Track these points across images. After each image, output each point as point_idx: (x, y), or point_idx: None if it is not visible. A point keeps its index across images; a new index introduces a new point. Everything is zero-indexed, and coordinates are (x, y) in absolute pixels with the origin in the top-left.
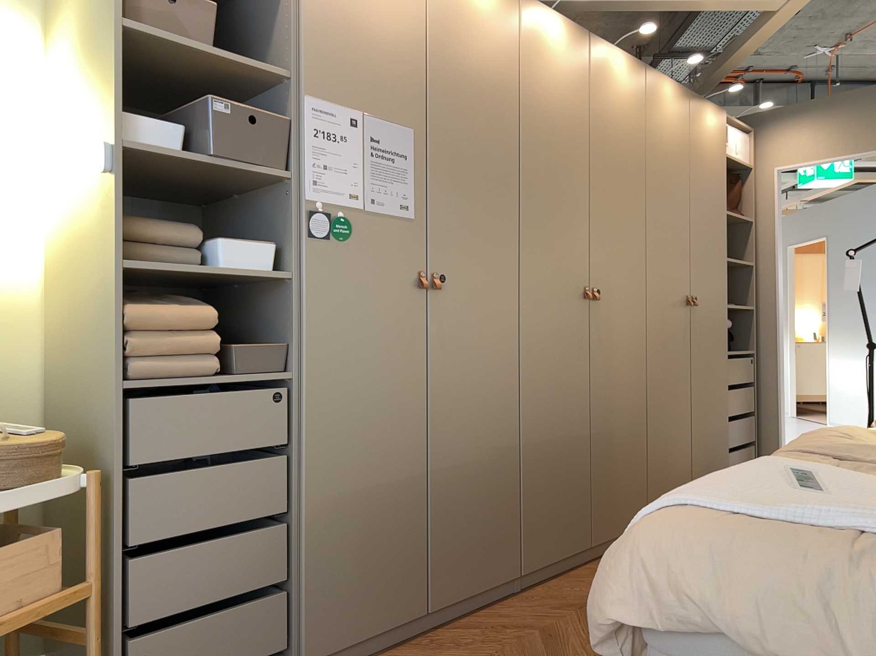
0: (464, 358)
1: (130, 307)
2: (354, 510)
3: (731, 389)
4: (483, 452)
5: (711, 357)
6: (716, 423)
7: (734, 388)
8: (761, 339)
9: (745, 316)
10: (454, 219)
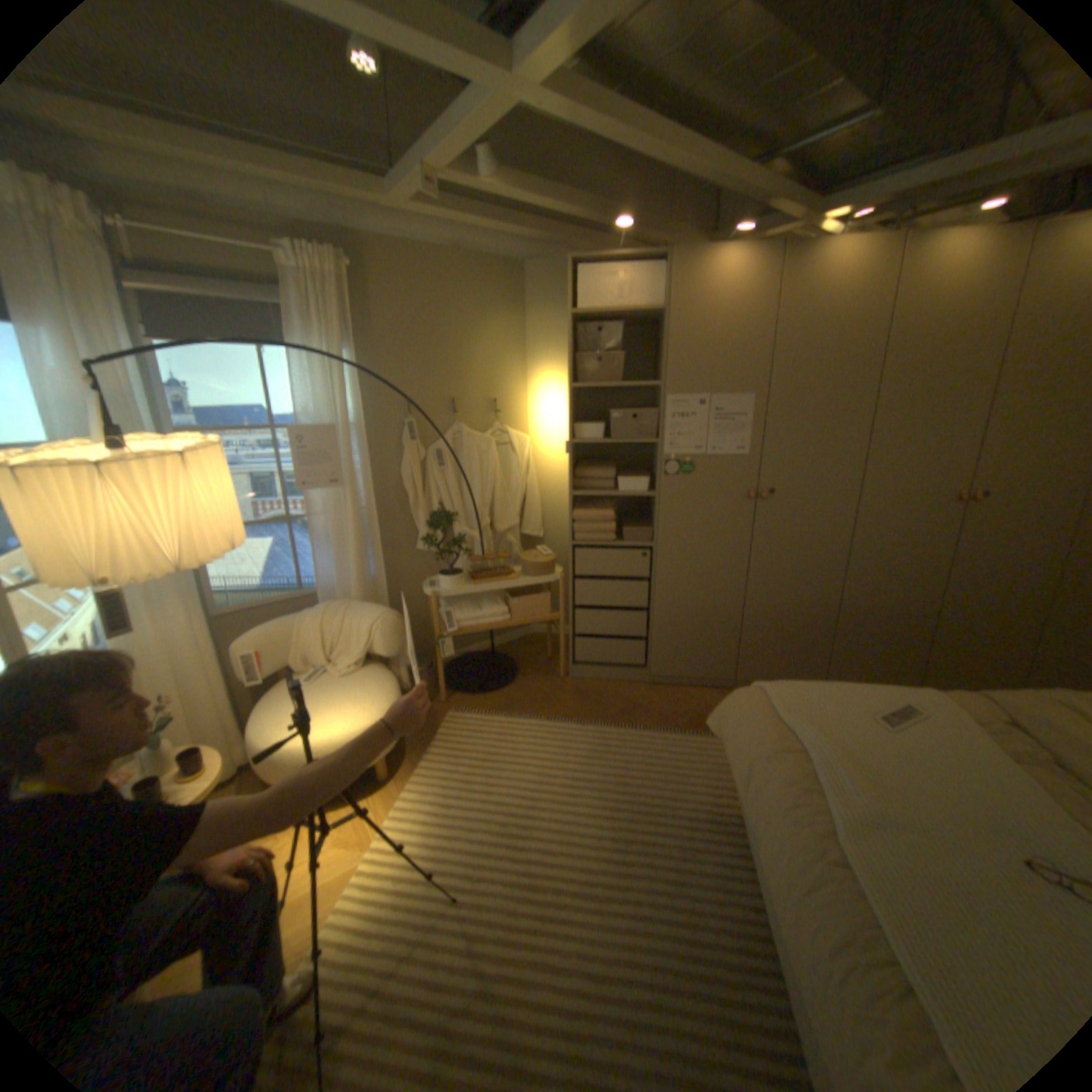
0: (793, 544)
1: (580, 511)
2: (691, 616)
3: None
4: (804, 605)
5: None
6: None
7: None
8: None
9: None
10: (796, 450)
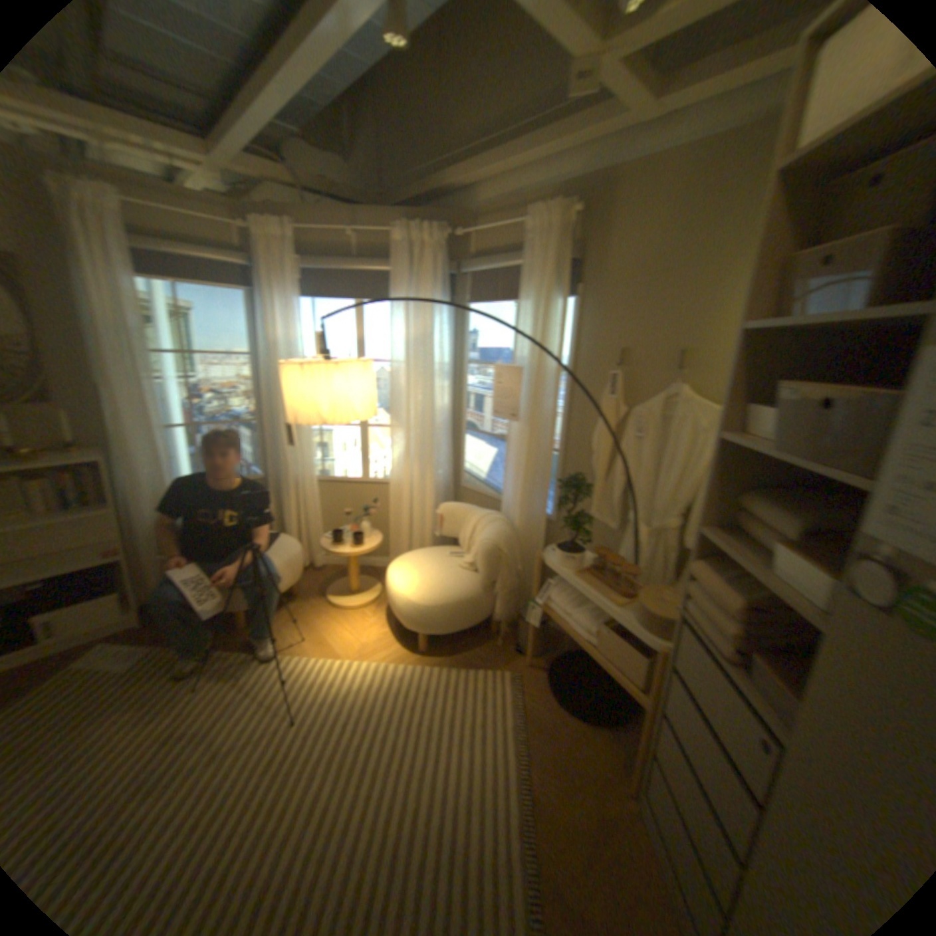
0: None
1: (708, 567)
2: None
3: None
4: None
5: None
6: None
7: None
8: None
9: None
10: None
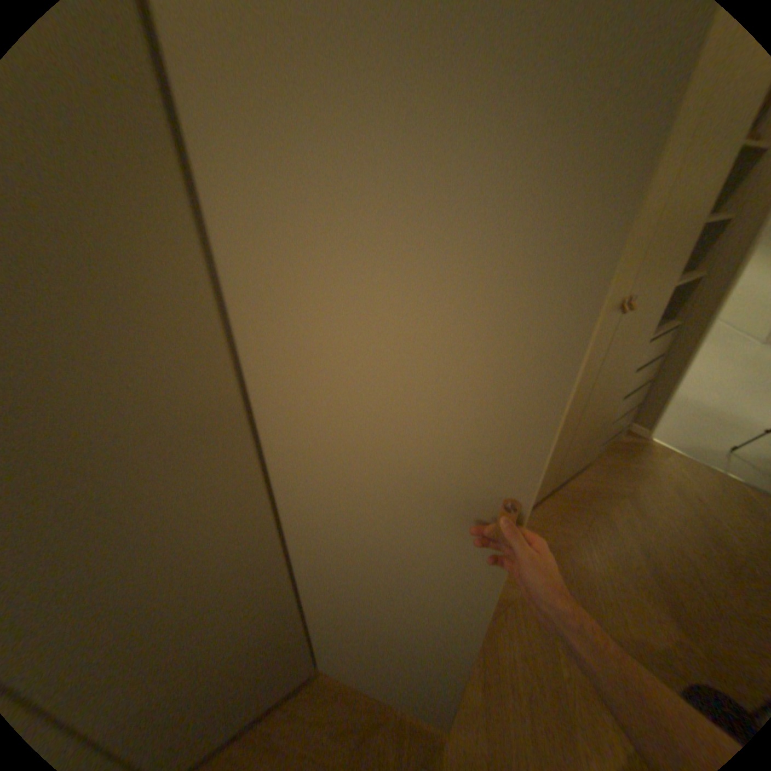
0: (139, 601)
1: None
2: None
3: (646, 369)
4: (234, 645)
5: (637, 353)
6: (613, 412)
7: (649, 367)
8: (705, 309)
9: (698, 284)
10: None
